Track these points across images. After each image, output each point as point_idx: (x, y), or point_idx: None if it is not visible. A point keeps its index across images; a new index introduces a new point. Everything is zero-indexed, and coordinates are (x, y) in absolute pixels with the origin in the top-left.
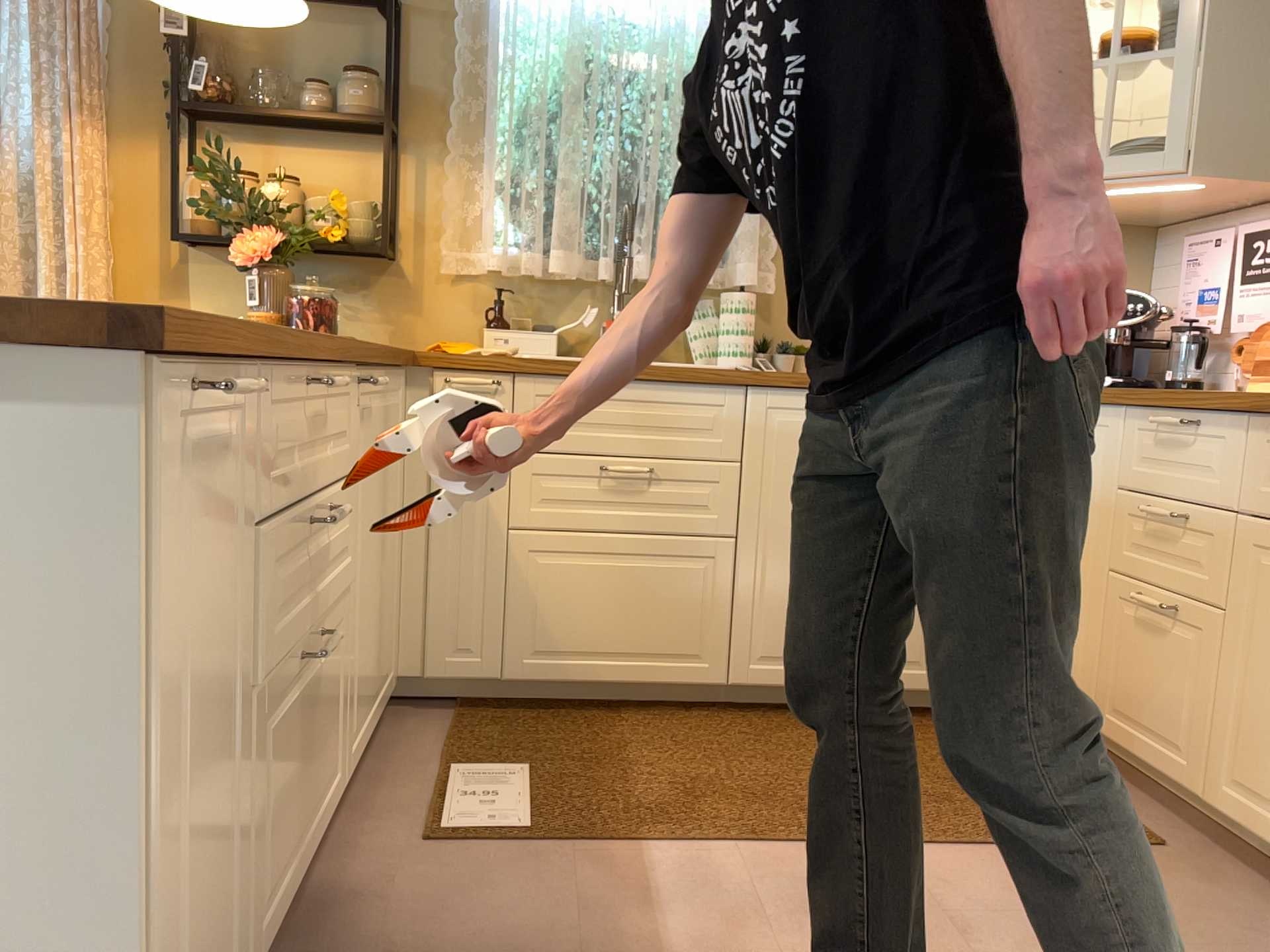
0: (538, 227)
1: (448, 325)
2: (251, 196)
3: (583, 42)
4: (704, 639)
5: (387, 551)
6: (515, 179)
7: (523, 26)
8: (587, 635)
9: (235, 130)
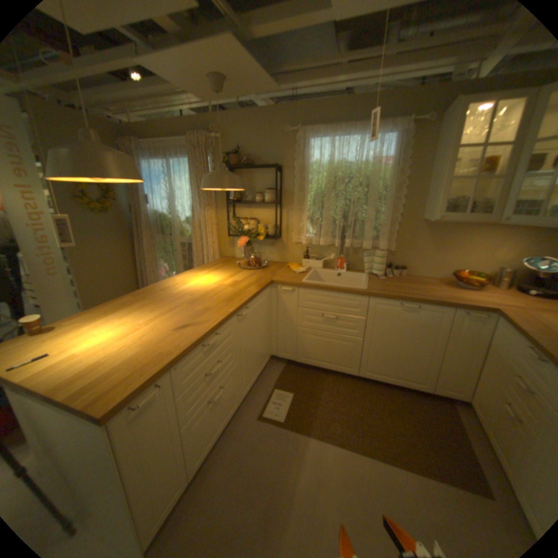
0: (317, 231)
1: (294, 255)
2: (242, 227)
3: (333, 171)
4: (352, 363)
5: (262, 335)
6: (312, 215)
7: (315, 167)
8: (318, 355)
9: (242, 204)
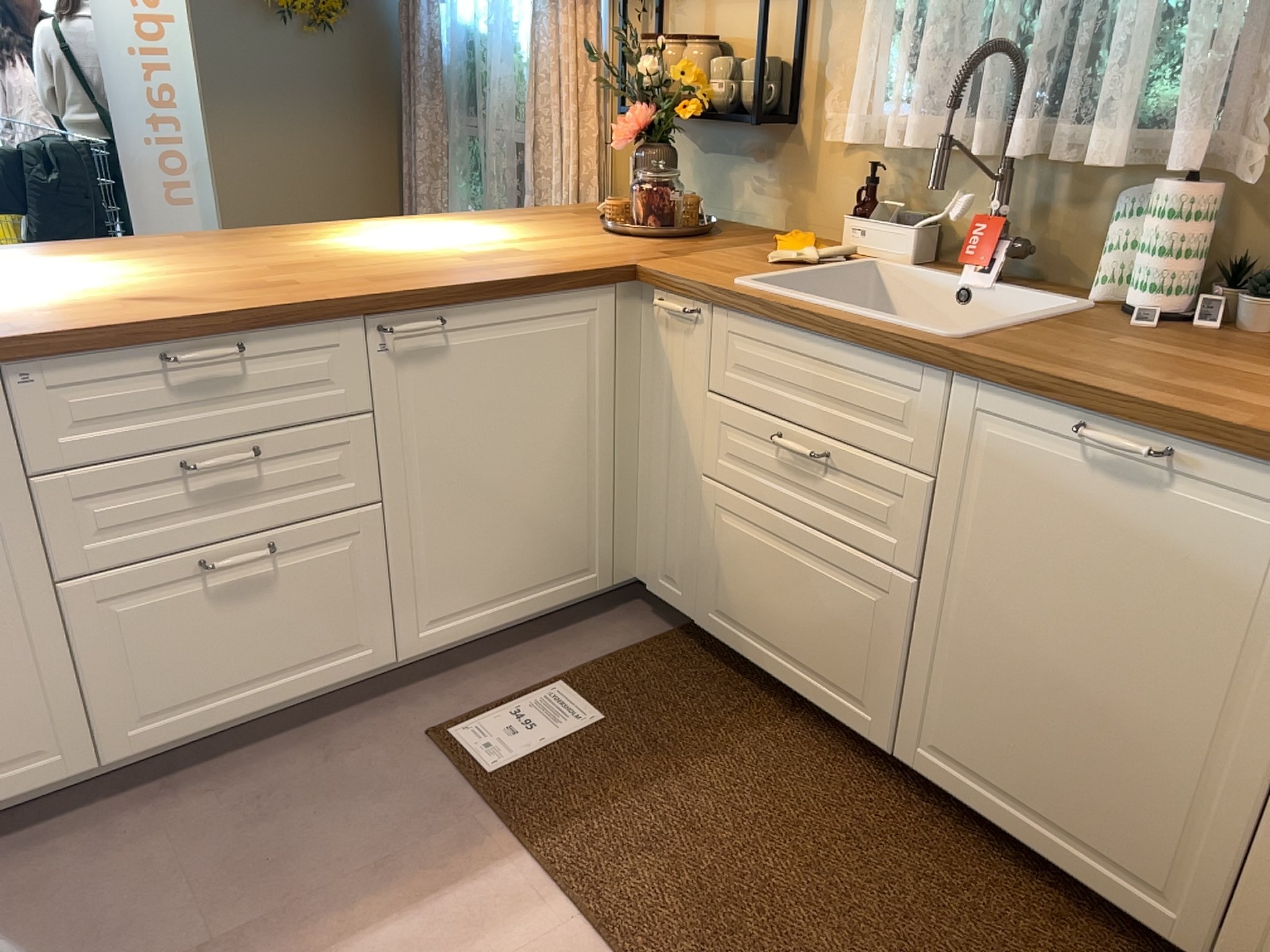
0: (907, 84)
1: (834, 205)
2: (639, 72)
3: None
4: (869, 684)
5: (555, 467)
6: (910, 12)
7: None
8: (759, 617)
9: None
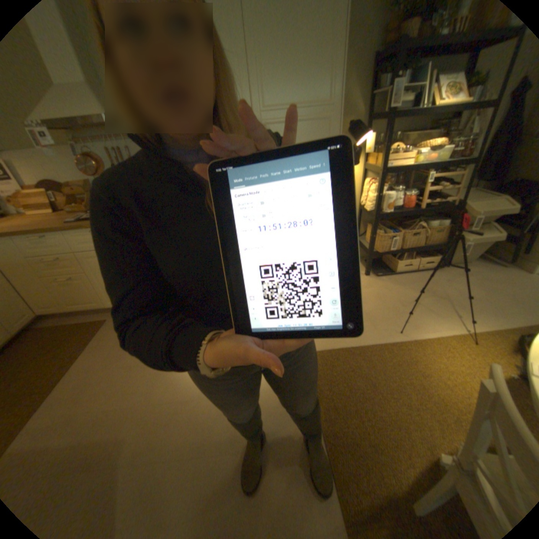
0: None
1: None
2: None
3: None
4: None
5: None
6: None
7: None
8: None
9: None
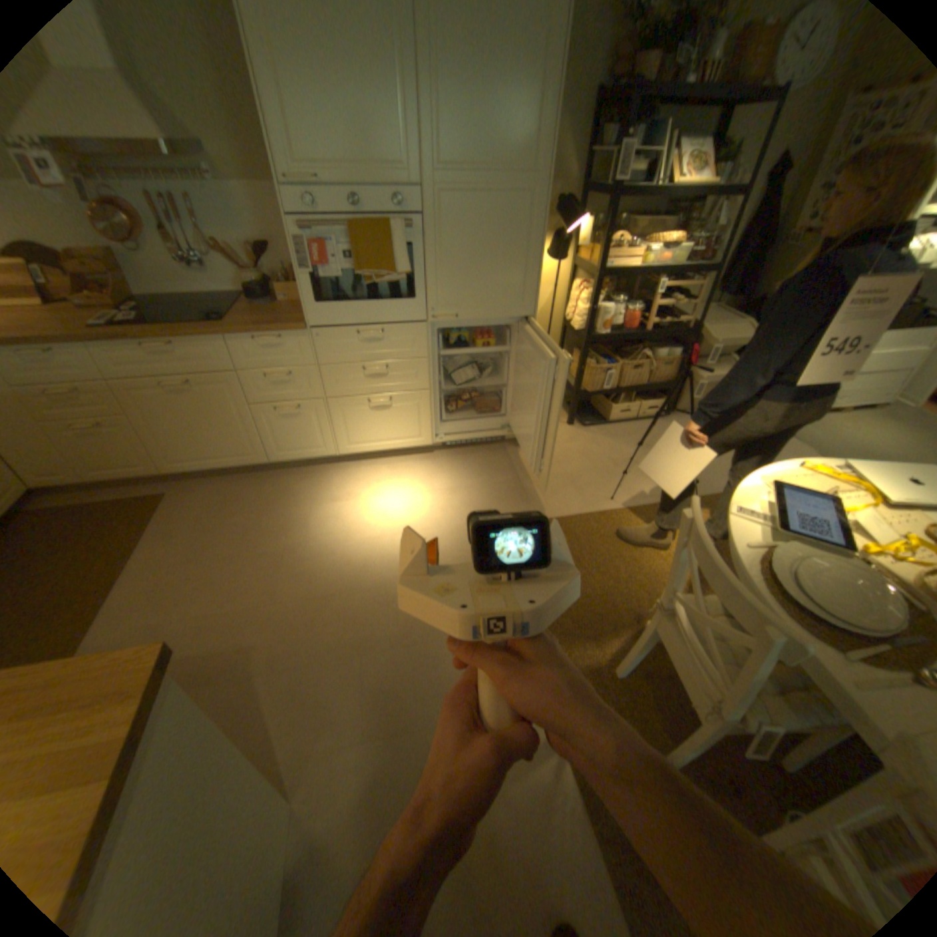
0: None
1: None
2: None
3: None
4: None
5: None
6: None
7: None
8: None
9: None
